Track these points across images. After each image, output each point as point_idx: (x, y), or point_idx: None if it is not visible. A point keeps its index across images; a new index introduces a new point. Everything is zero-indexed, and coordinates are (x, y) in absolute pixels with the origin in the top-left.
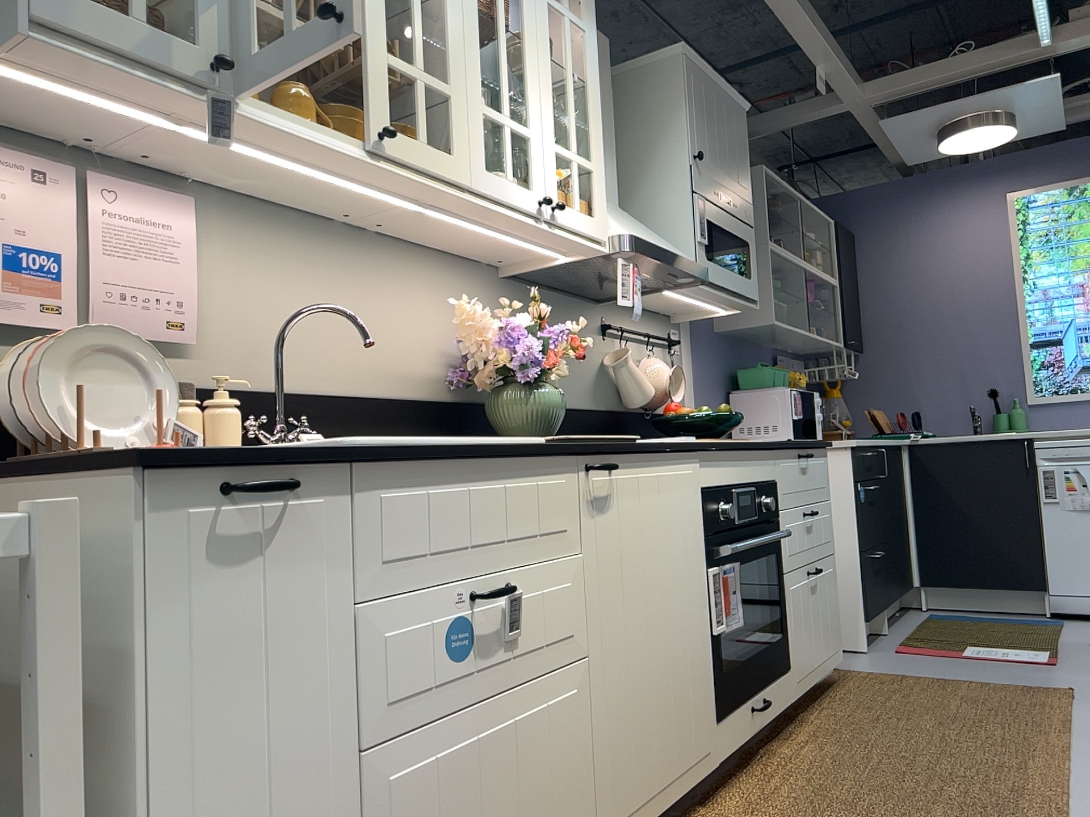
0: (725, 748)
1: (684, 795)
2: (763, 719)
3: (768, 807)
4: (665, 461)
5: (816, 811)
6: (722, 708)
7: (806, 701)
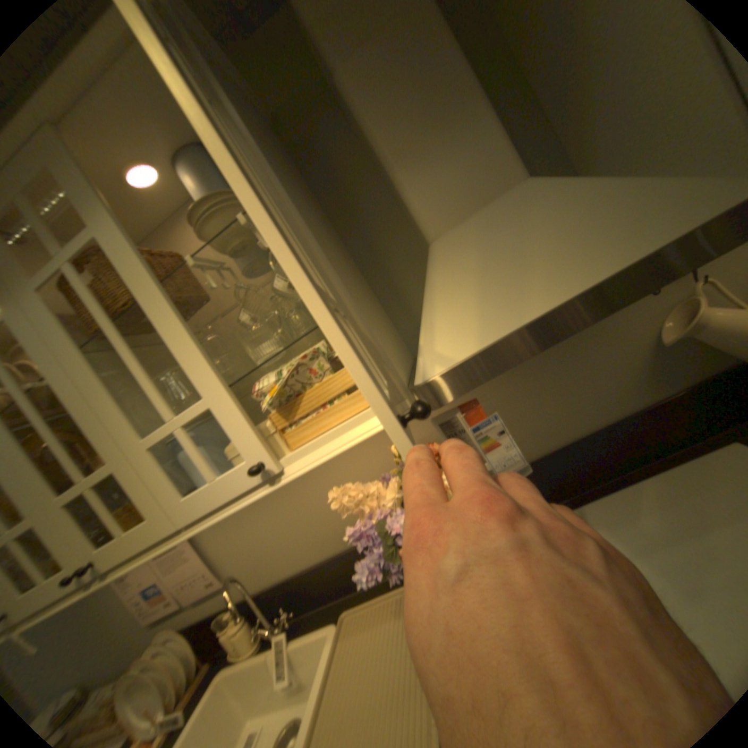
0: None
1: None
2: None
3: None
4: None
5: None
6: None
7: None
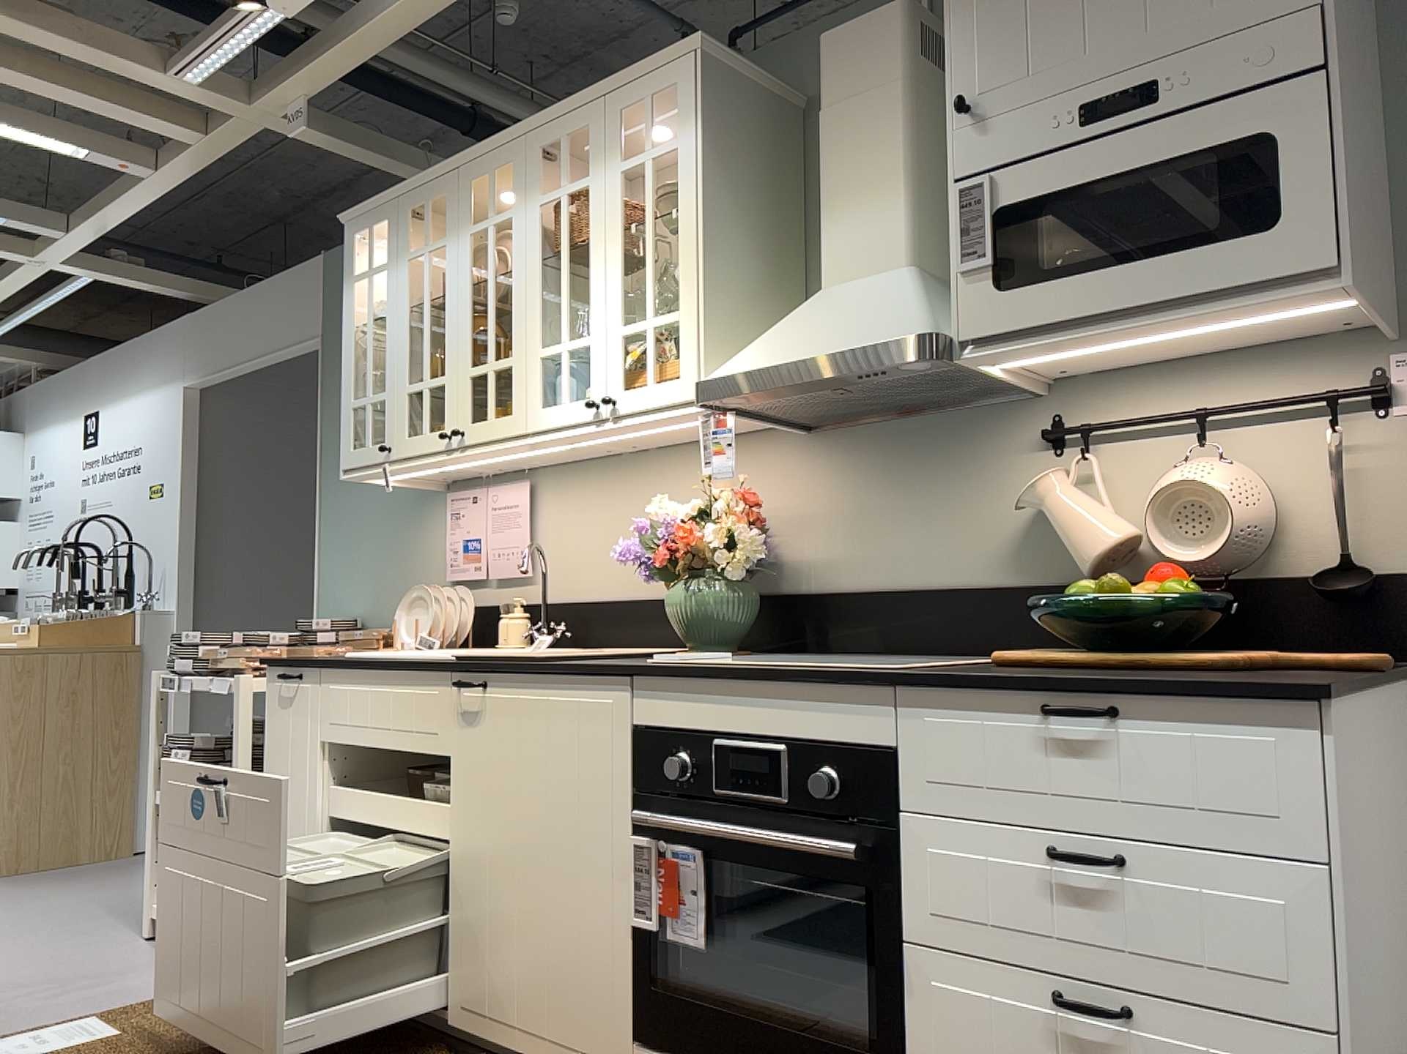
0: None
1: None
2: None
3: None
4: (559, 685)
5: None
6: (646, 1033)
7: None
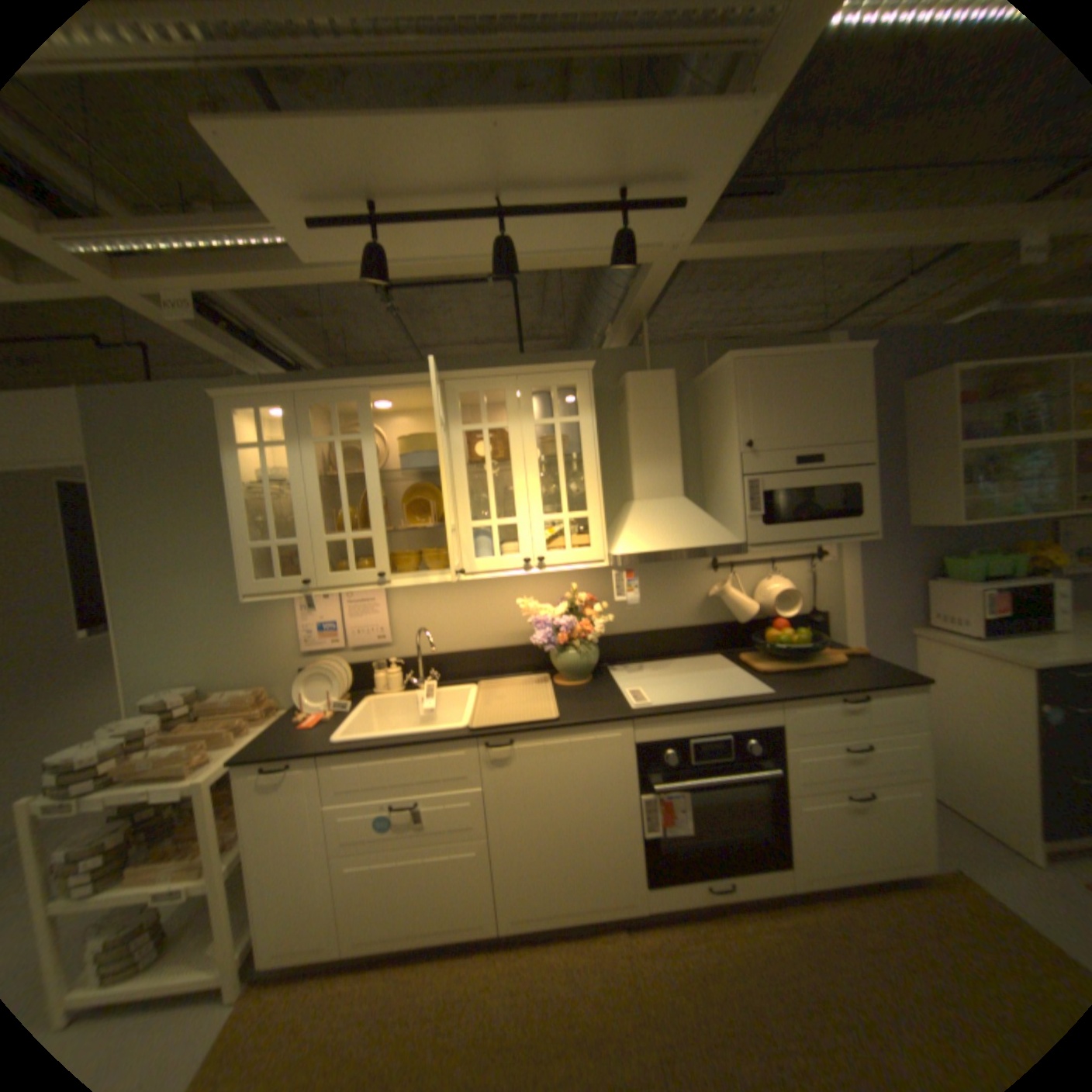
0: (659, 909)
1: (598, 924)
2: (729, 900)
3: (661, 965)
4: (580, 733)
5: (681, 992)
6: (657, 884)
7: (856, 894)
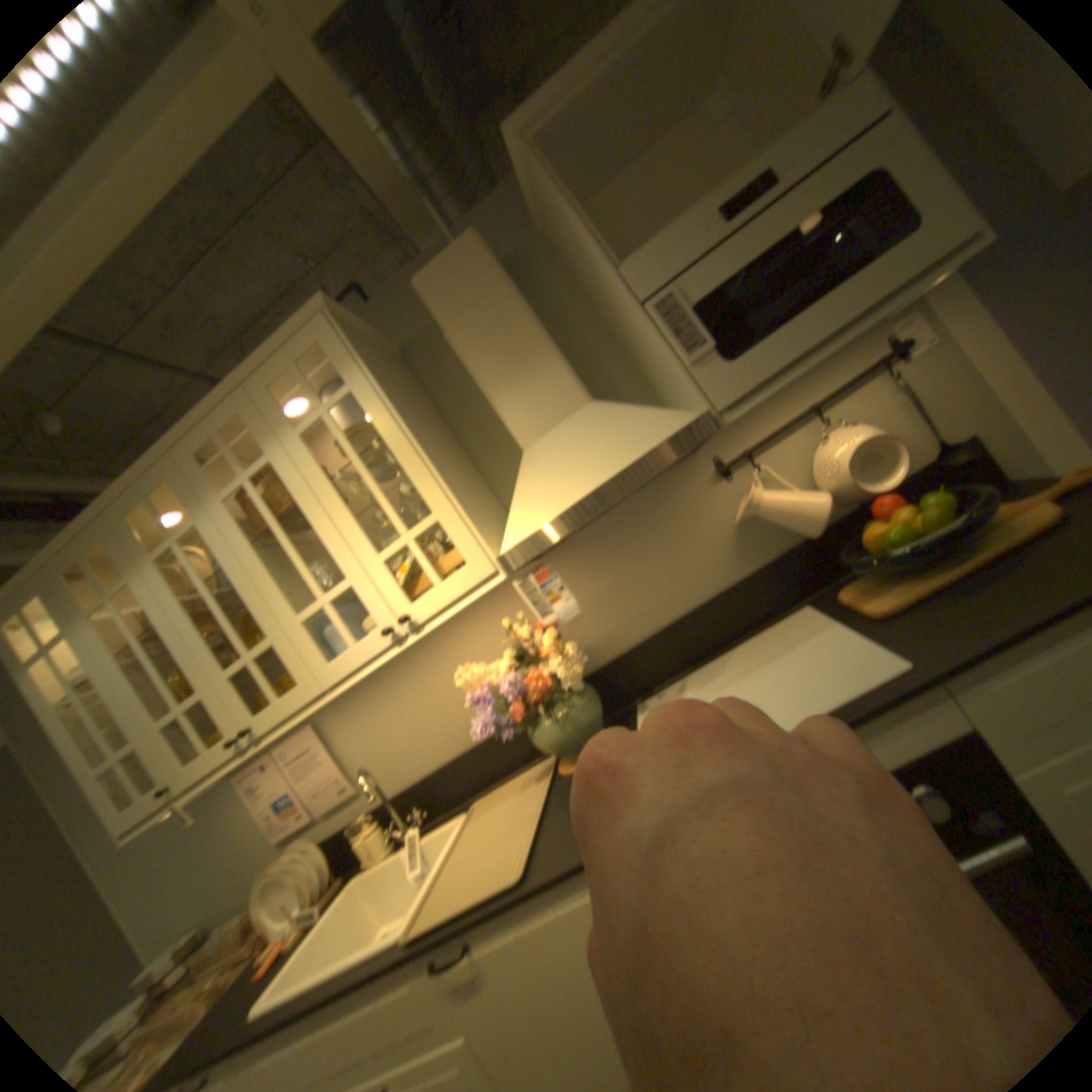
0: None
1: None
2: None
3: None
4: (563, 896)
5: None
6: None
7: None
